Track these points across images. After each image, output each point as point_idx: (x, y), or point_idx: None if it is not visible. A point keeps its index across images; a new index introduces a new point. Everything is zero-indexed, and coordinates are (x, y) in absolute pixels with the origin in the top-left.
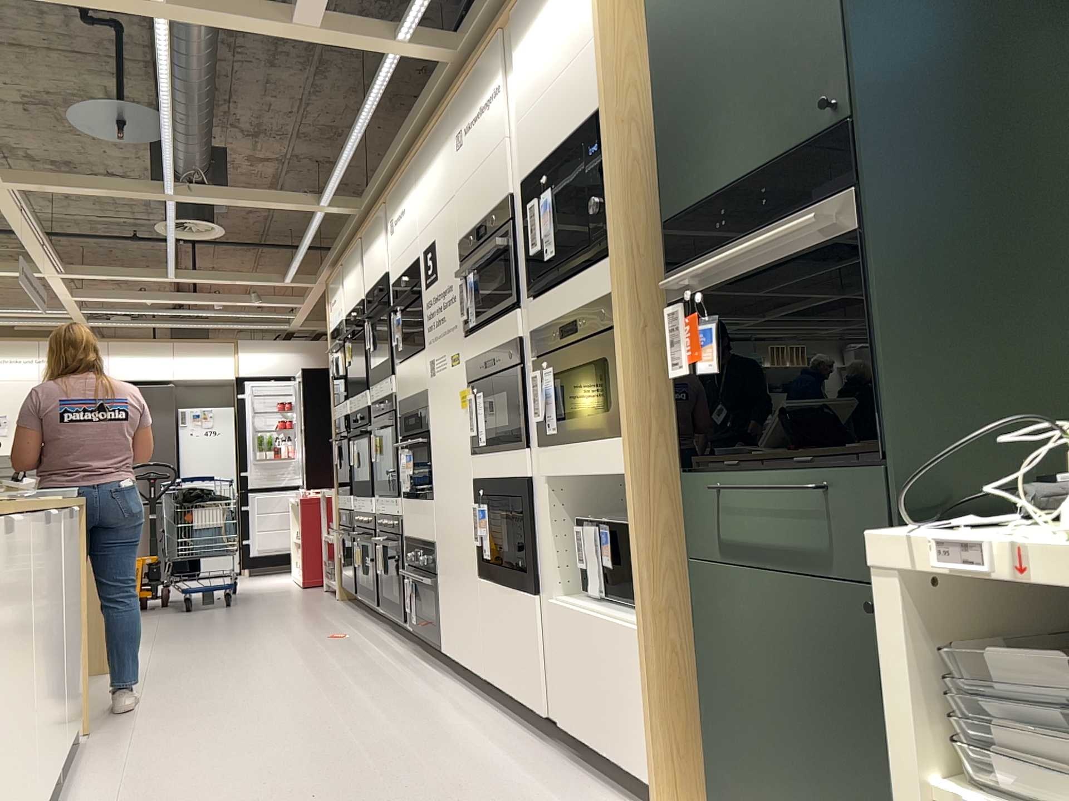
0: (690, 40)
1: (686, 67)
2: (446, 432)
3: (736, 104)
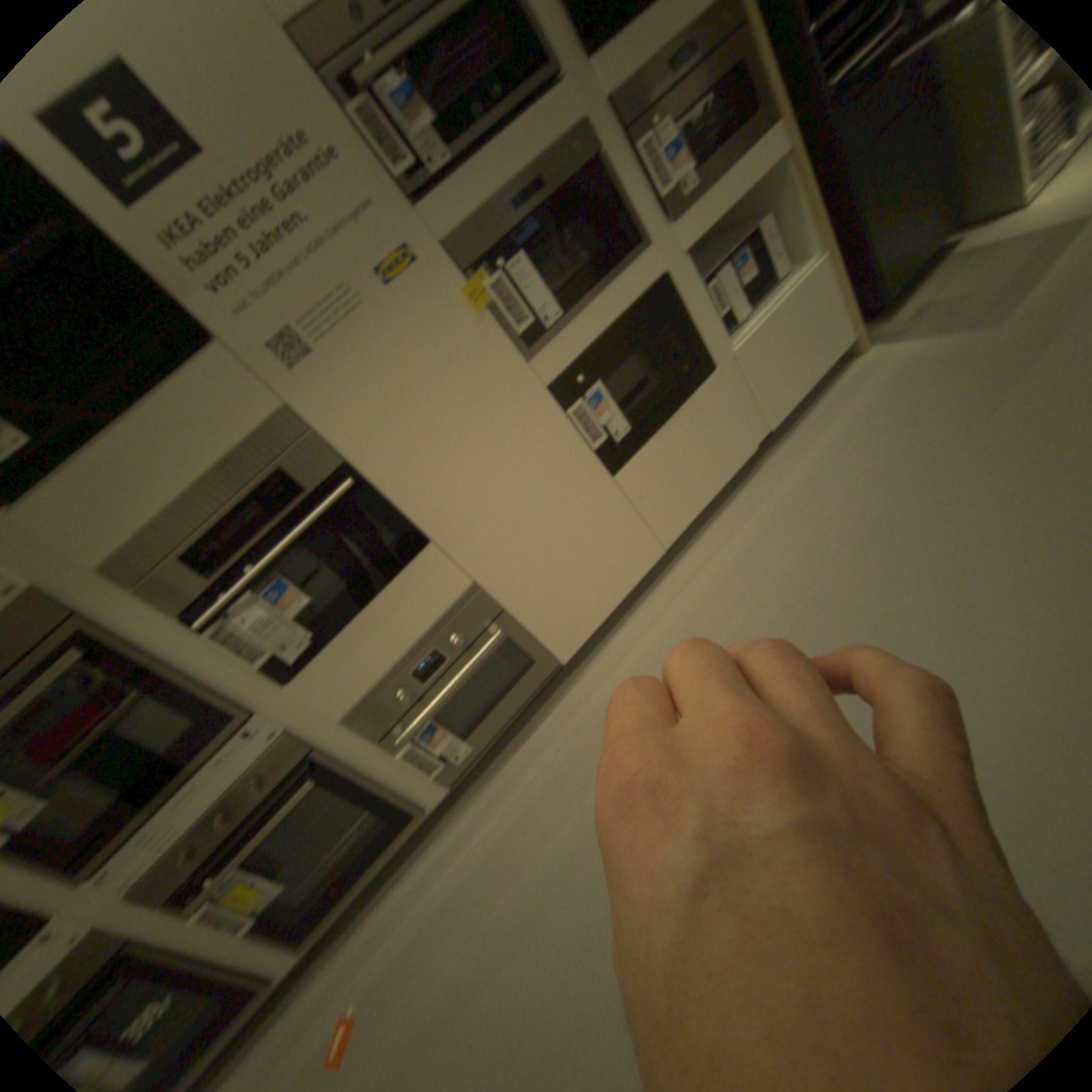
0: None
1: None
2: (430, 399)
3: None
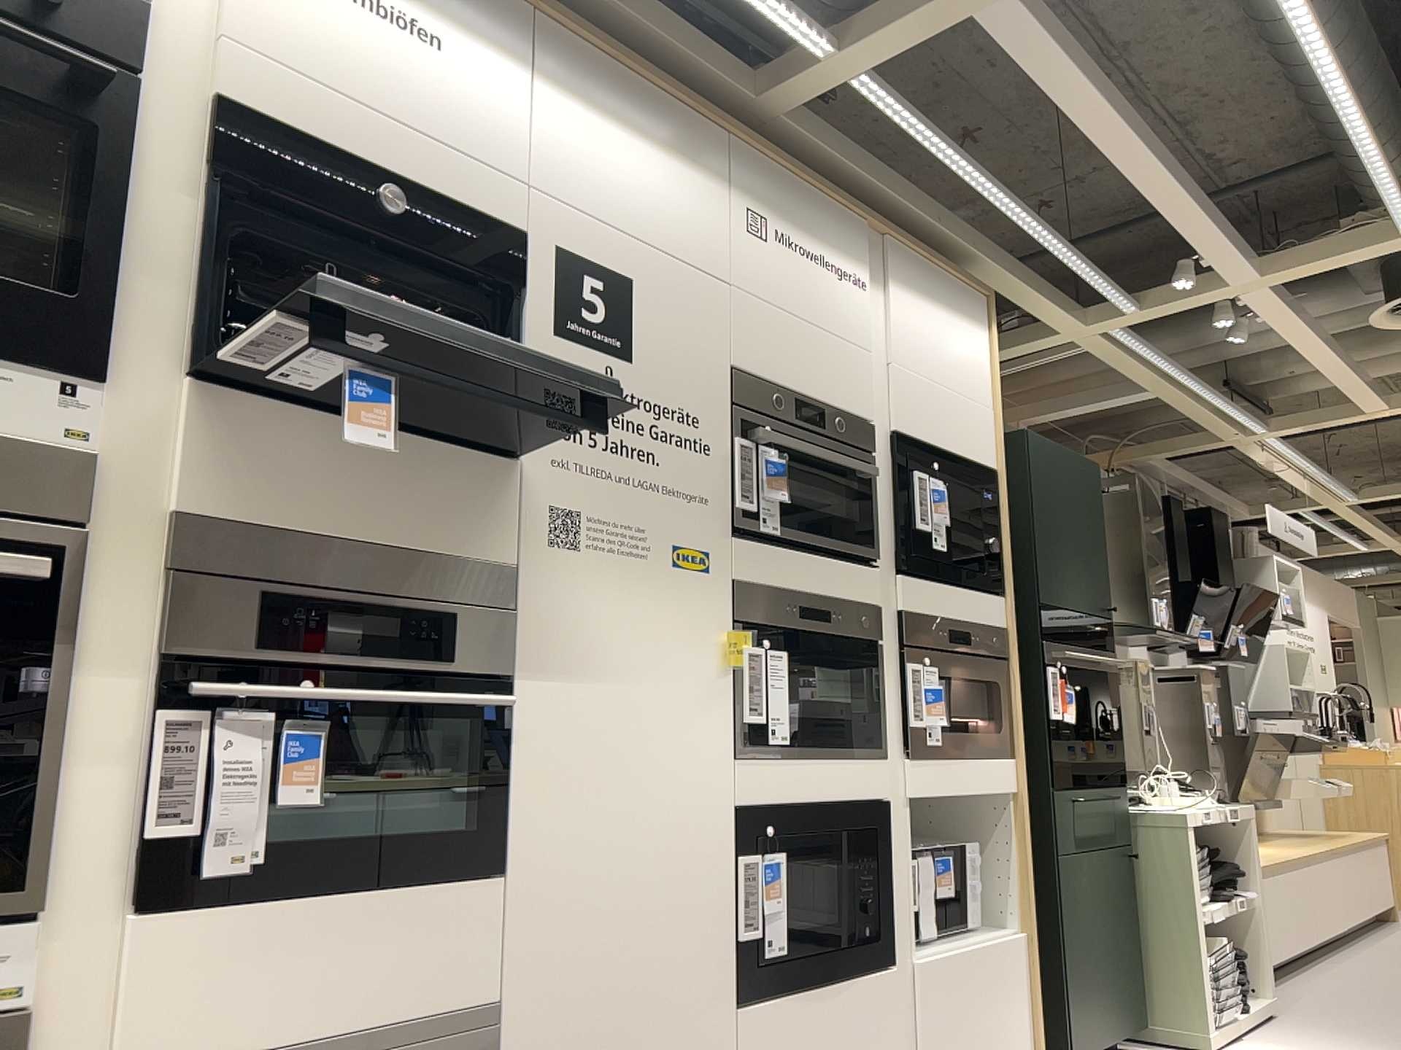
0: (1049, 501)
1: (1047, 514)
2: (628, 699)
3: (1070, 565)
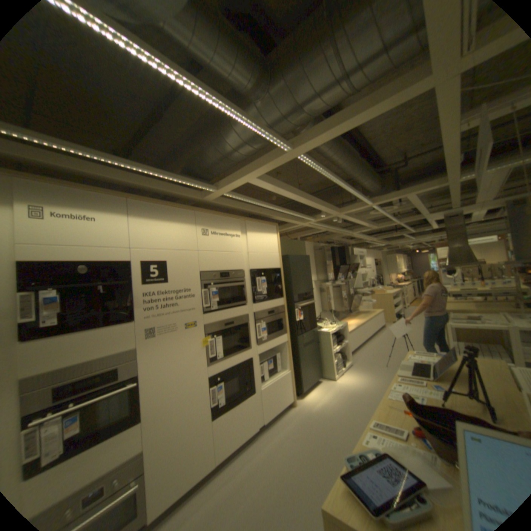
0: (295, 269)
1: (295, 273)
2: (174, 366)
3: (301, 282)
